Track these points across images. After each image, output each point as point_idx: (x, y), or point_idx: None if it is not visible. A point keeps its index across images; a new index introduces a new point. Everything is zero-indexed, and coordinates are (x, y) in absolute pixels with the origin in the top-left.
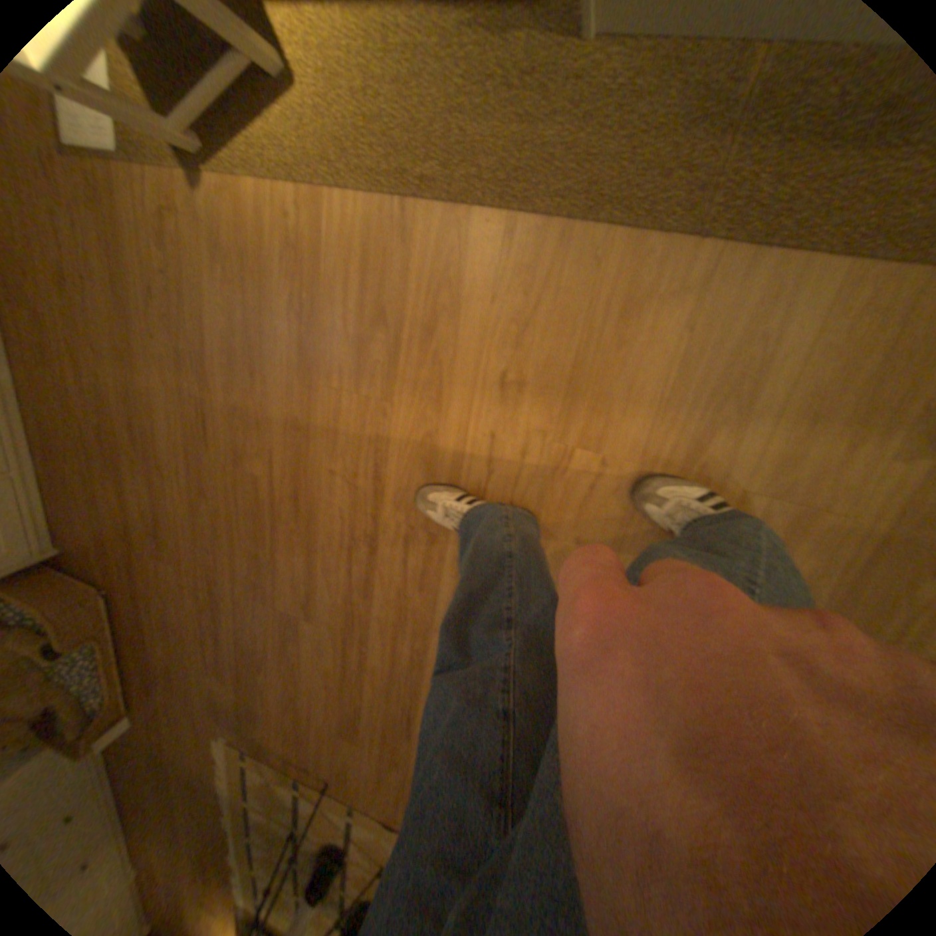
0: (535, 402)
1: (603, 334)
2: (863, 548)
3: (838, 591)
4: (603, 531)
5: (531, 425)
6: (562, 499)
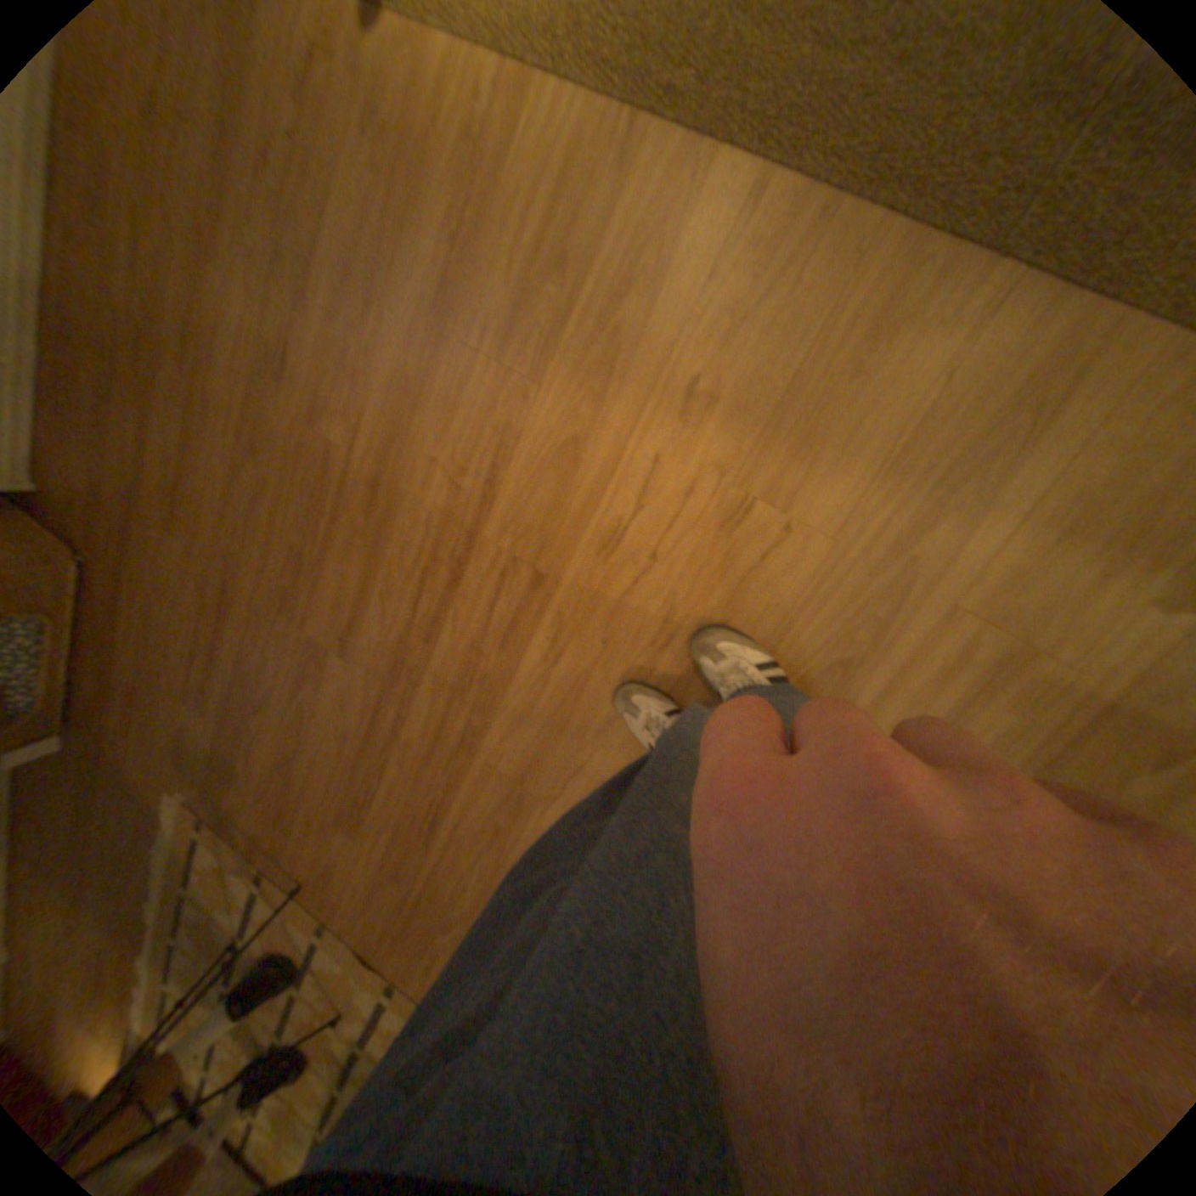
0: (725, 428)
1: (837, 358)
2: (1080, 716)
3: (1032, 767)
4: (760, 621)
5: (710, 458)
6: (721, 567)
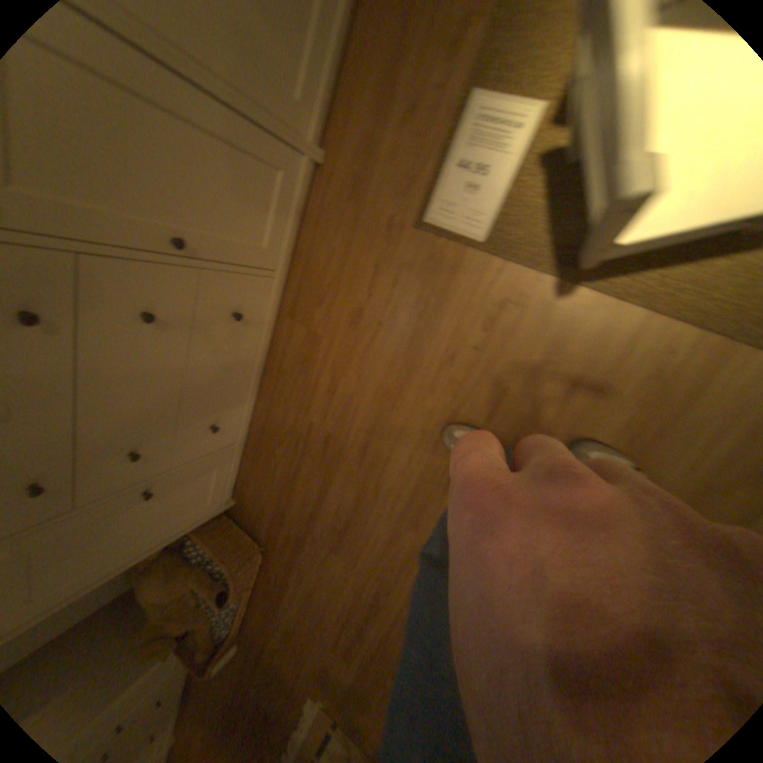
0: None
1: None
2: None
3: None
4: None
5: None
6: None
